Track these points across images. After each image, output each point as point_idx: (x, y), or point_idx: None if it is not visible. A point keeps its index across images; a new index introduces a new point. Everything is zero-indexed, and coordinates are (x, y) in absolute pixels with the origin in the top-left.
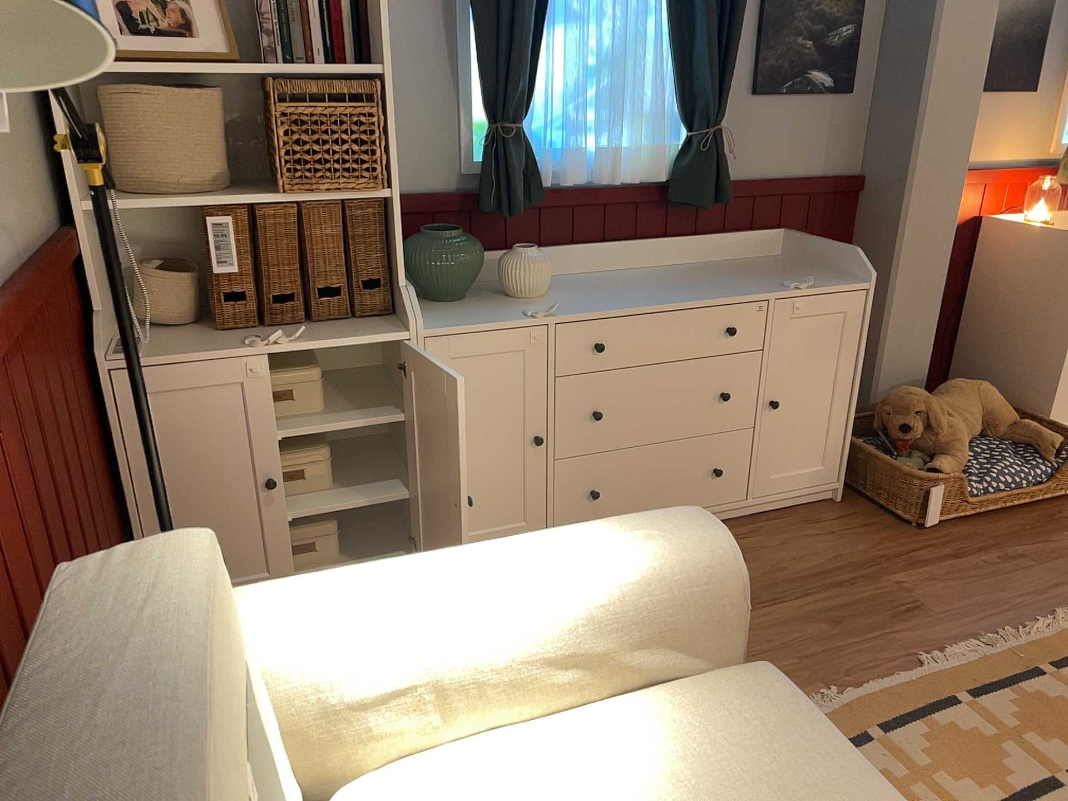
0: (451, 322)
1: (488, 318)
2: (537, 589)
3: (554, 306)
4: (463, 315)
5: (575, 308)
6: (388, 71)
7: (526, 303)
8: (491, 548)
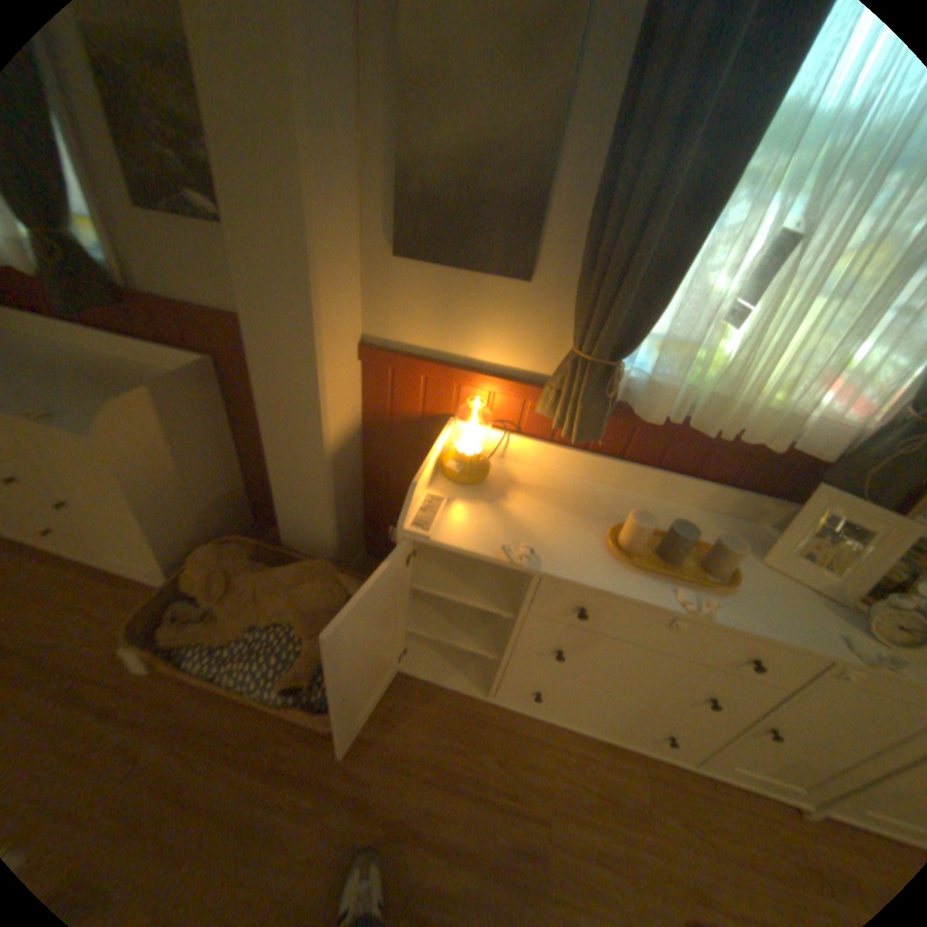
0: None
1: None
2: None
3: None
4: None
5: None
6: None
7: None
8: None
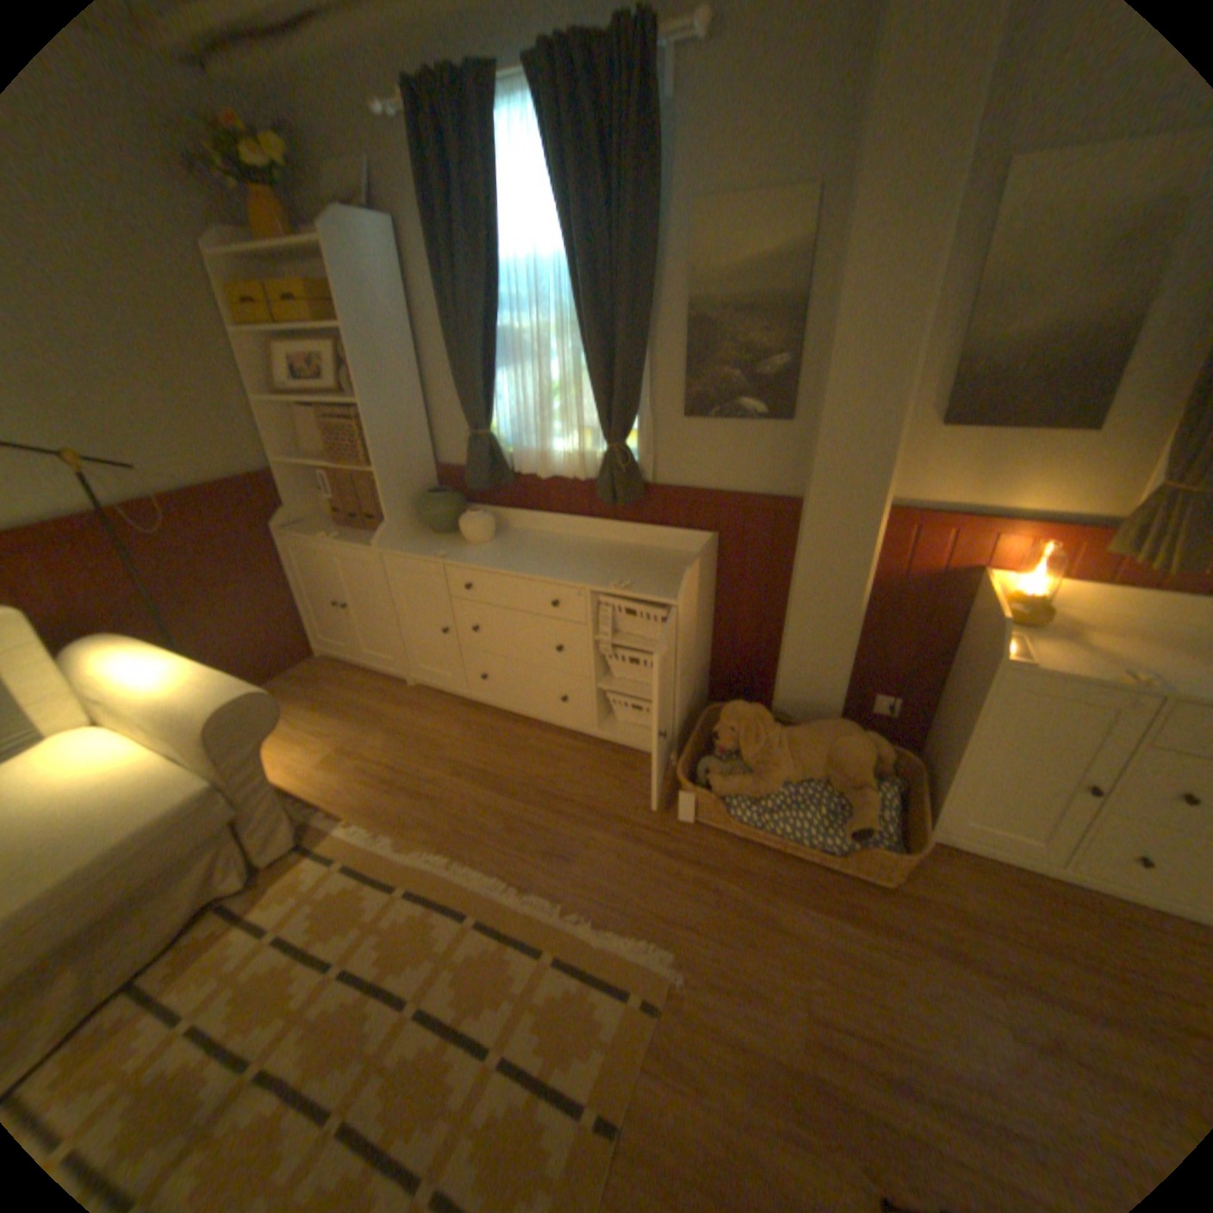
0: (400, 549)
1: (418, 551)
2: (144, 691)
3: (447, 554)
4: (416, 546)
5: (466, 558)
6: (361, 403)
7: (460, 547)
8: (176, 666)
